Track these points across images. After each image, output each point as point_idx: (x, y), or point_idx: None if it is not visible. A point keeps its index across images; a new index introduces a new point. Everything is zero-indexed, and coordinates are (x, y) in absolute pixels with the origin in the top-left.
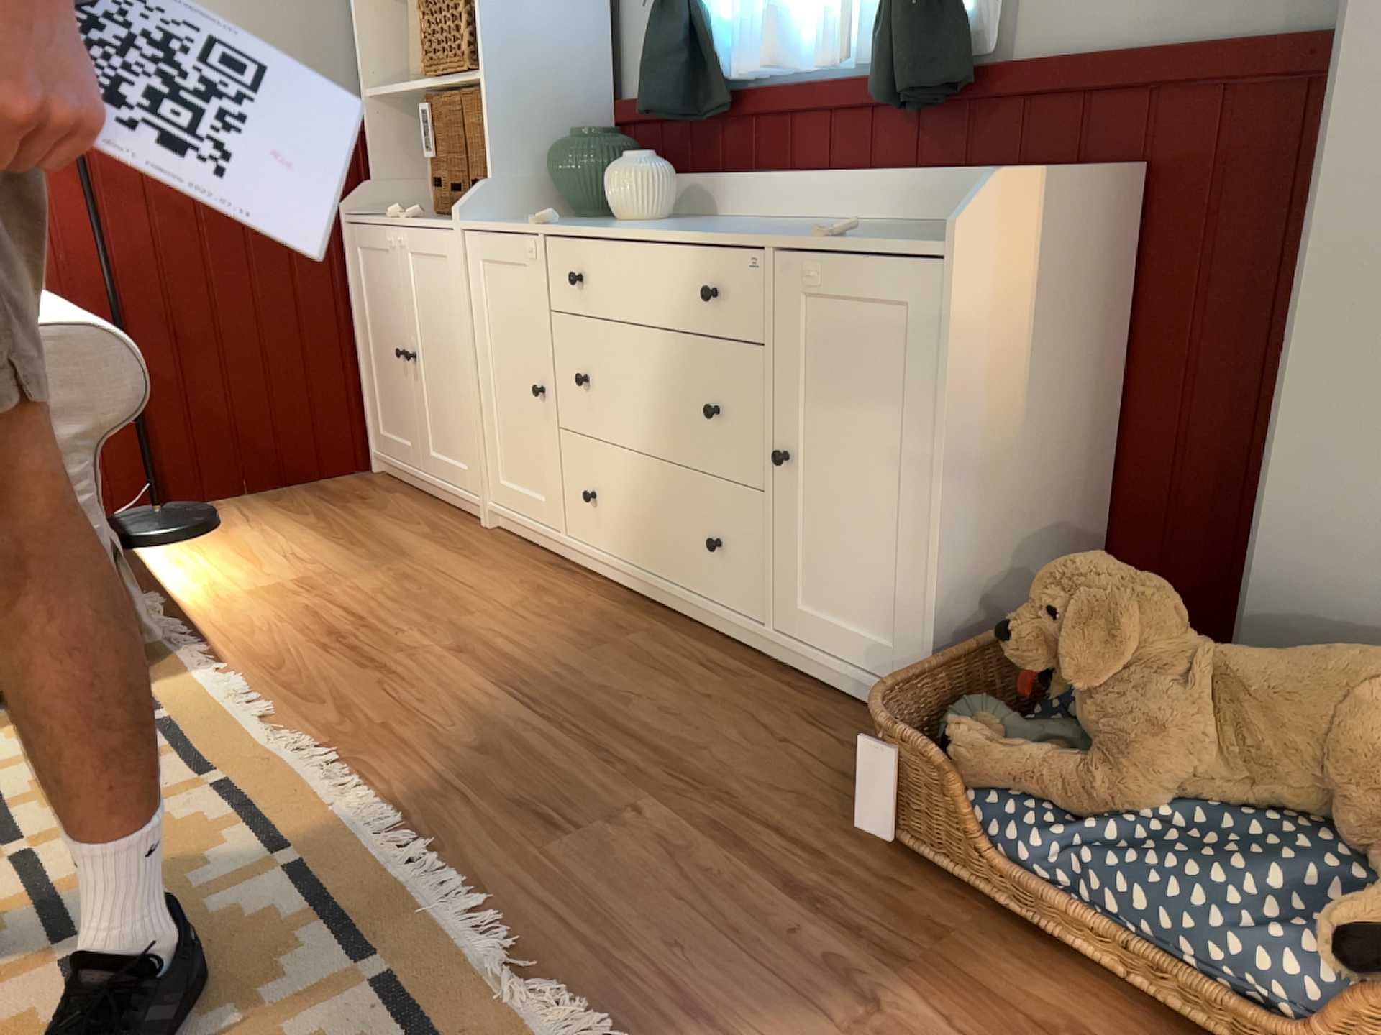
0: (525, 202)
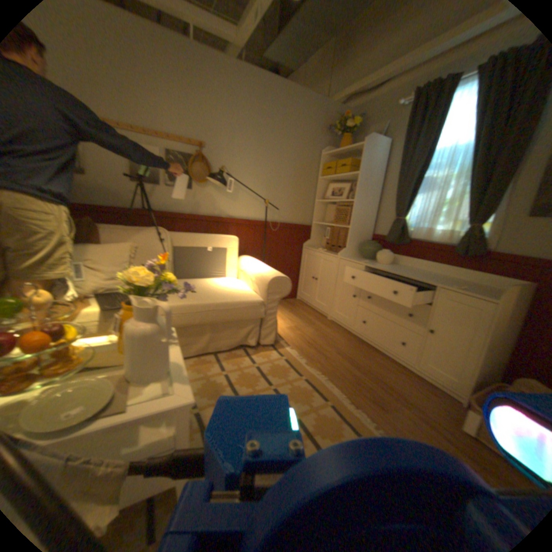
0: (352, 253)
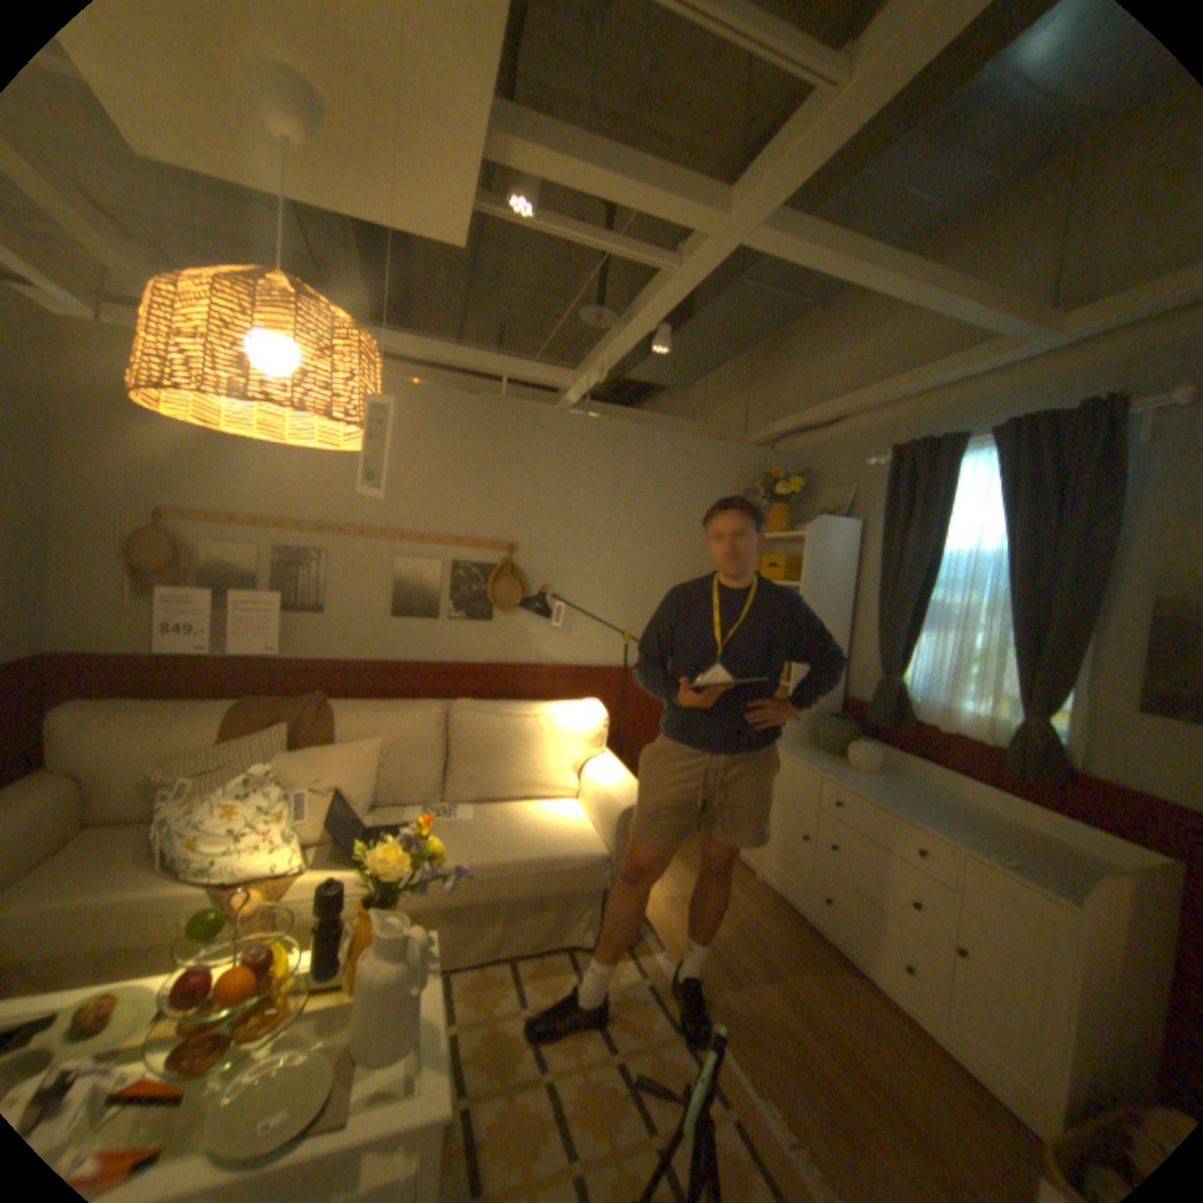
0: (800, 738)
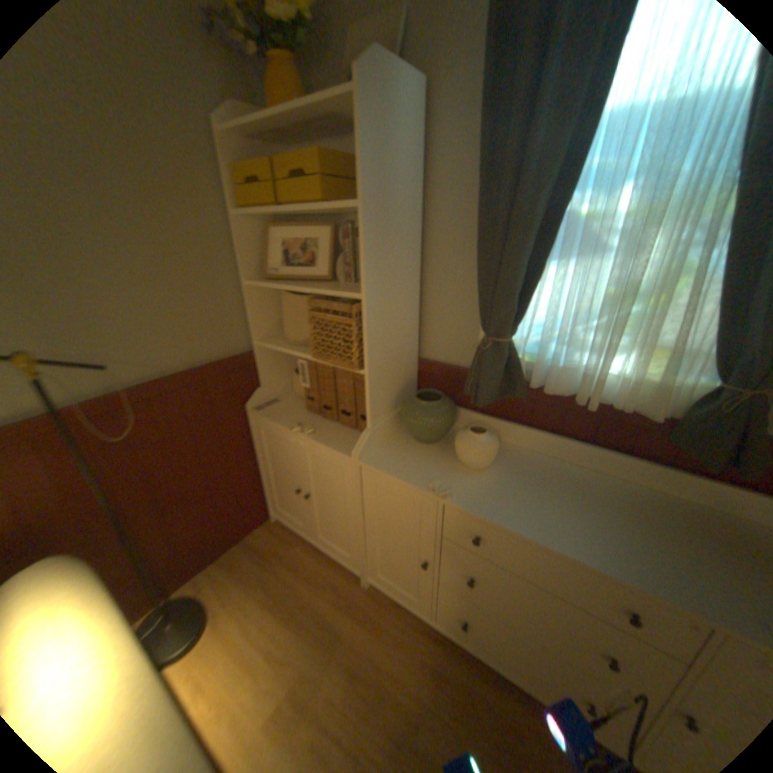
0: (386, 431)
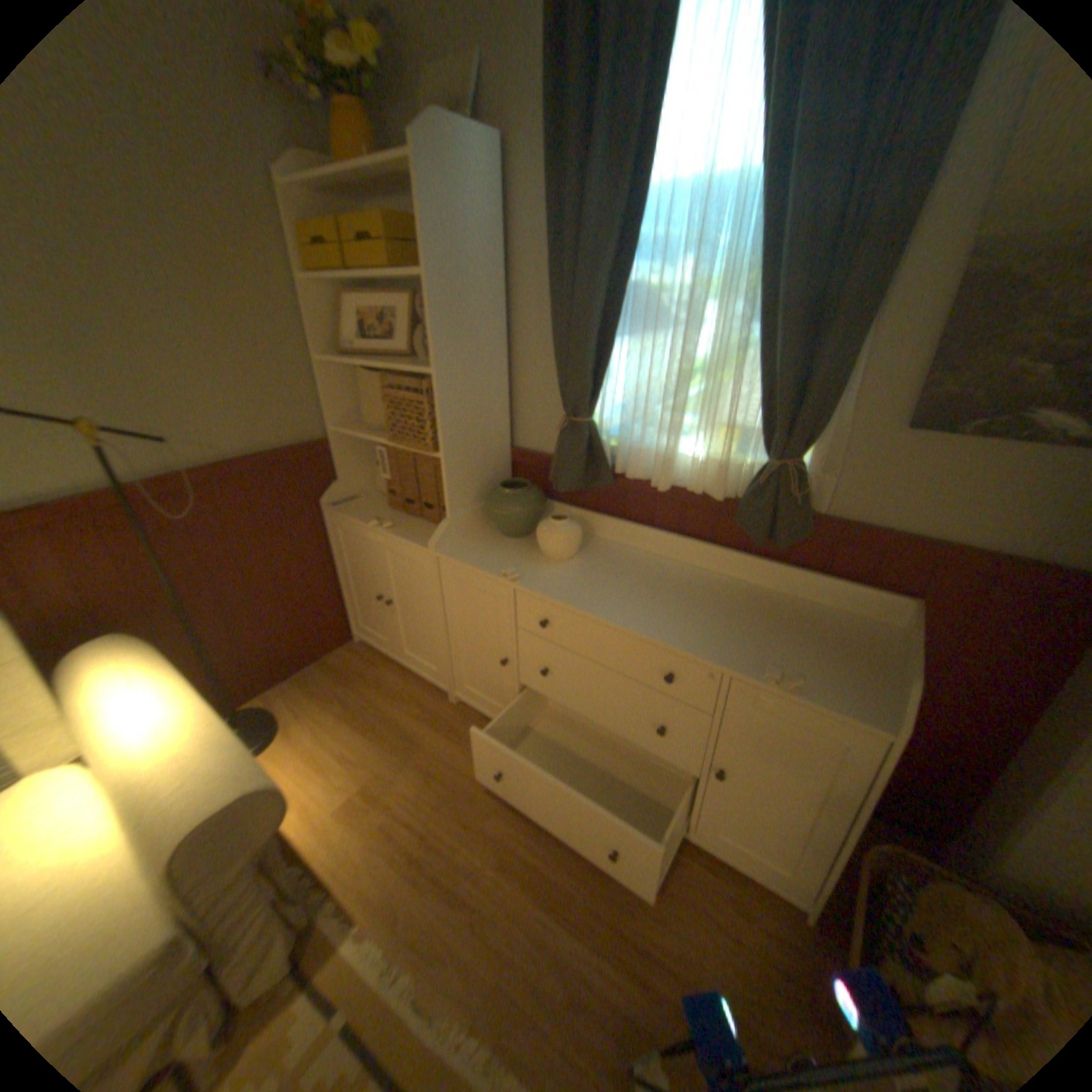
0: (470, 524)
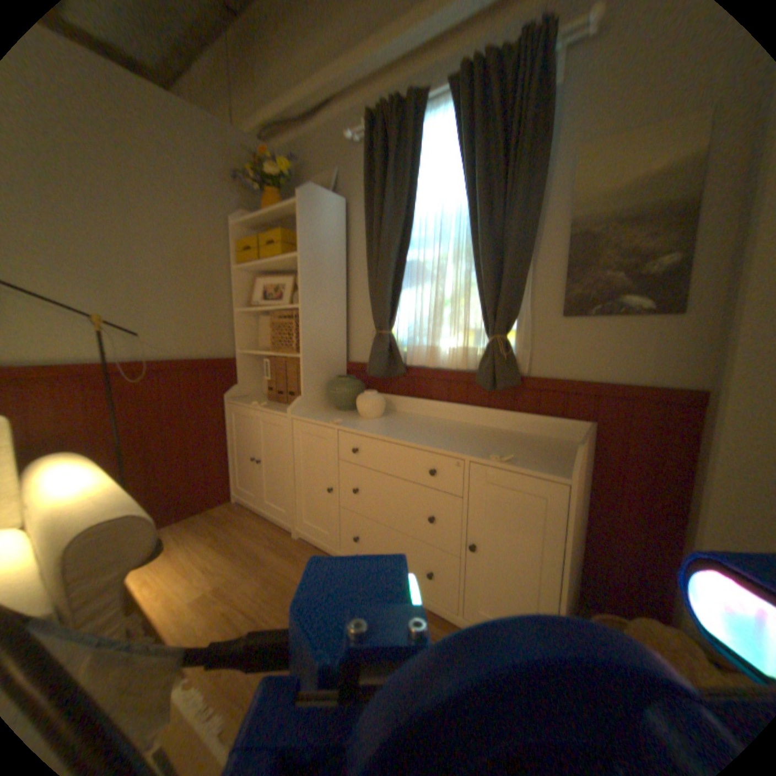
0: (316, 403)
